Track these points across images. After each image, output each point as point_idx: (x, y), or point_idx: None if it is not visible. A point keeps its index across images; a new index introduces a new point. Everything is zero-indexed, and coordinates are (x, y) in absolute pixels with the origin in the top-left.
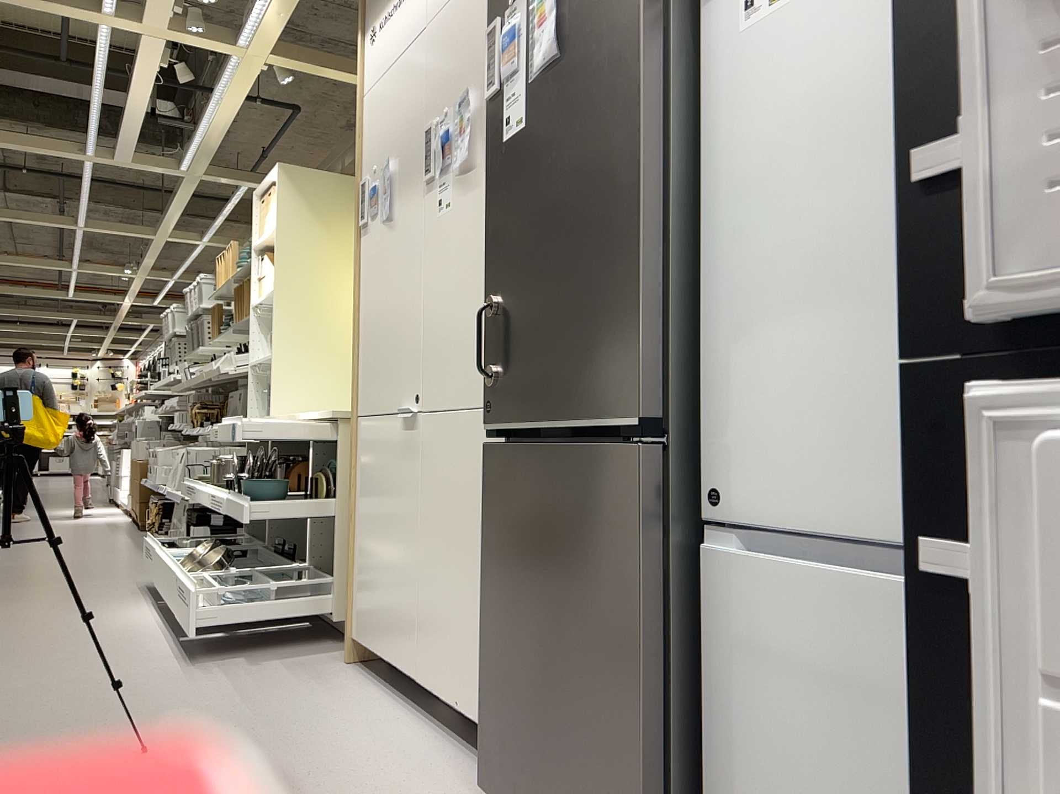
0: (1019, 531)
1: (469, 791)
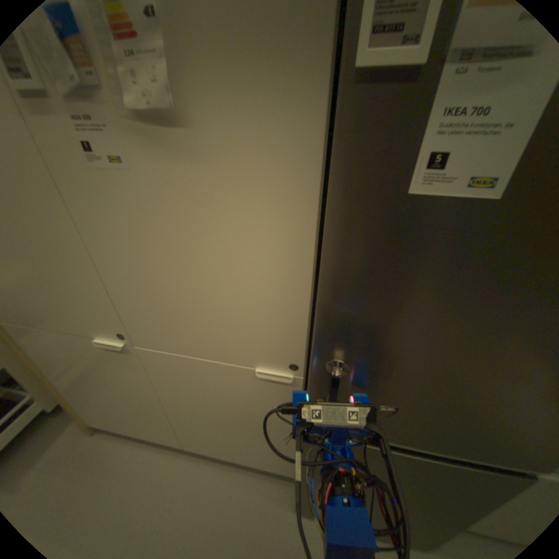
0: None
1: (276, 504)
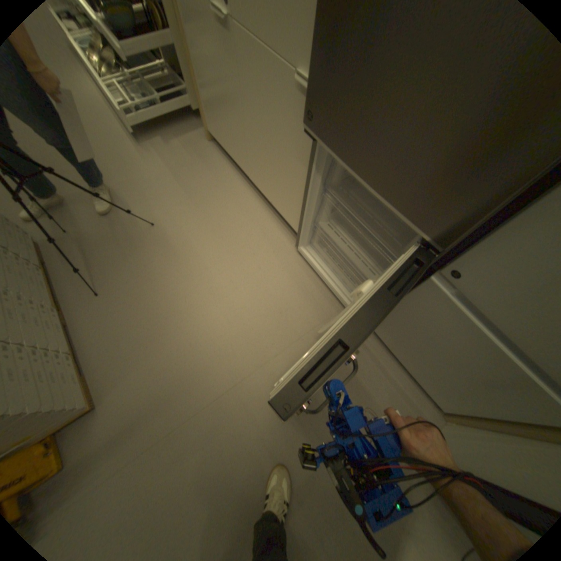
0: None
1: (282, 243)
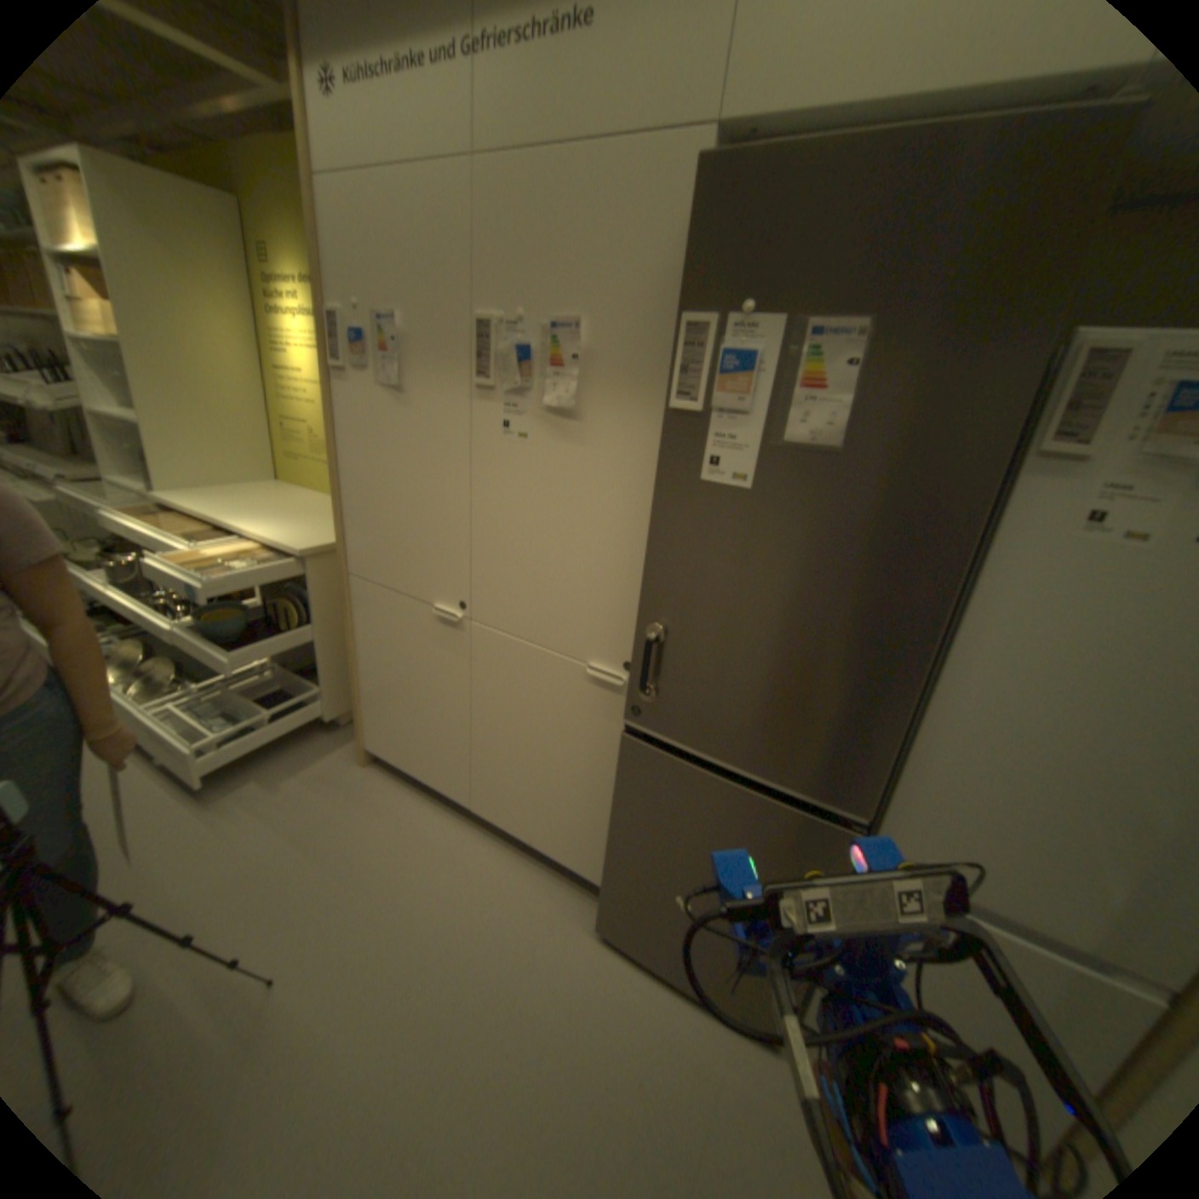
0: None
1: (572, 920)
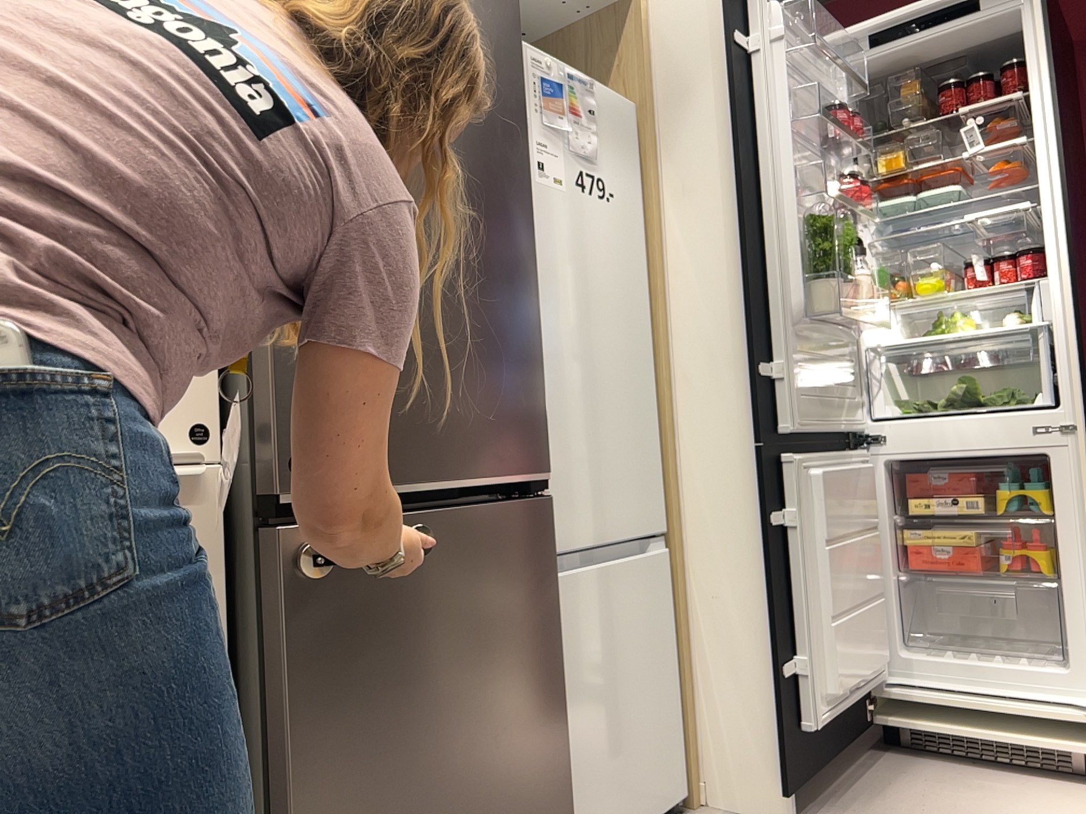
0: (801, 497)
1: None
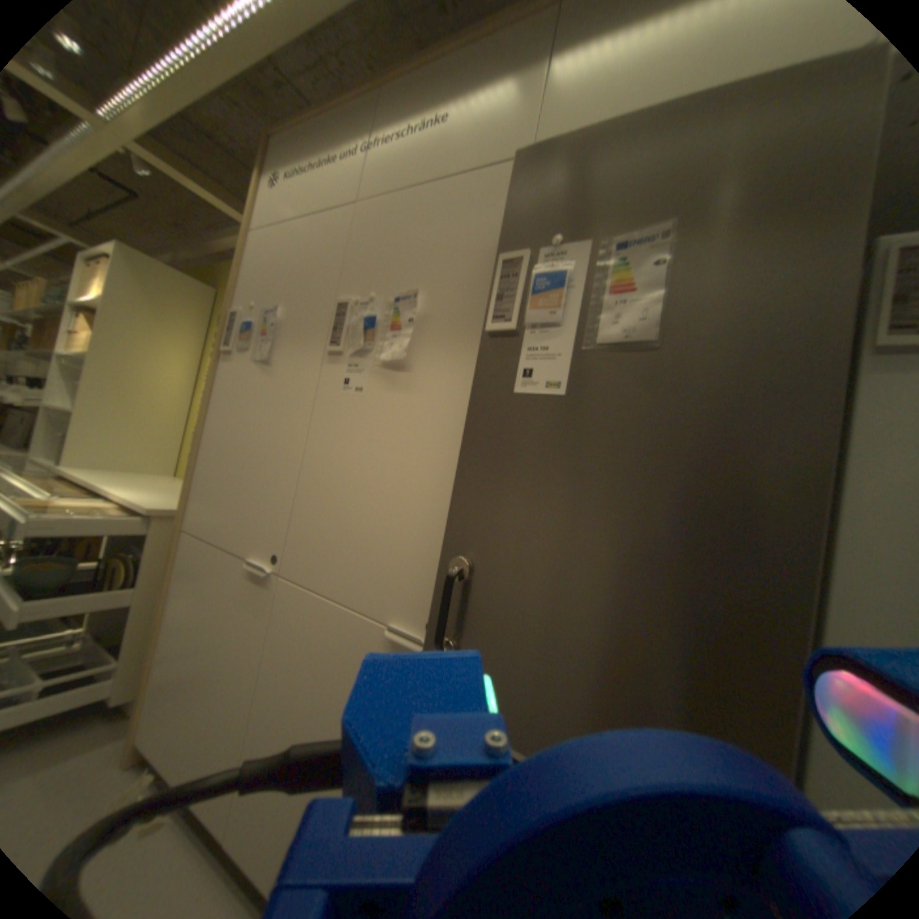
0: None
1: None
